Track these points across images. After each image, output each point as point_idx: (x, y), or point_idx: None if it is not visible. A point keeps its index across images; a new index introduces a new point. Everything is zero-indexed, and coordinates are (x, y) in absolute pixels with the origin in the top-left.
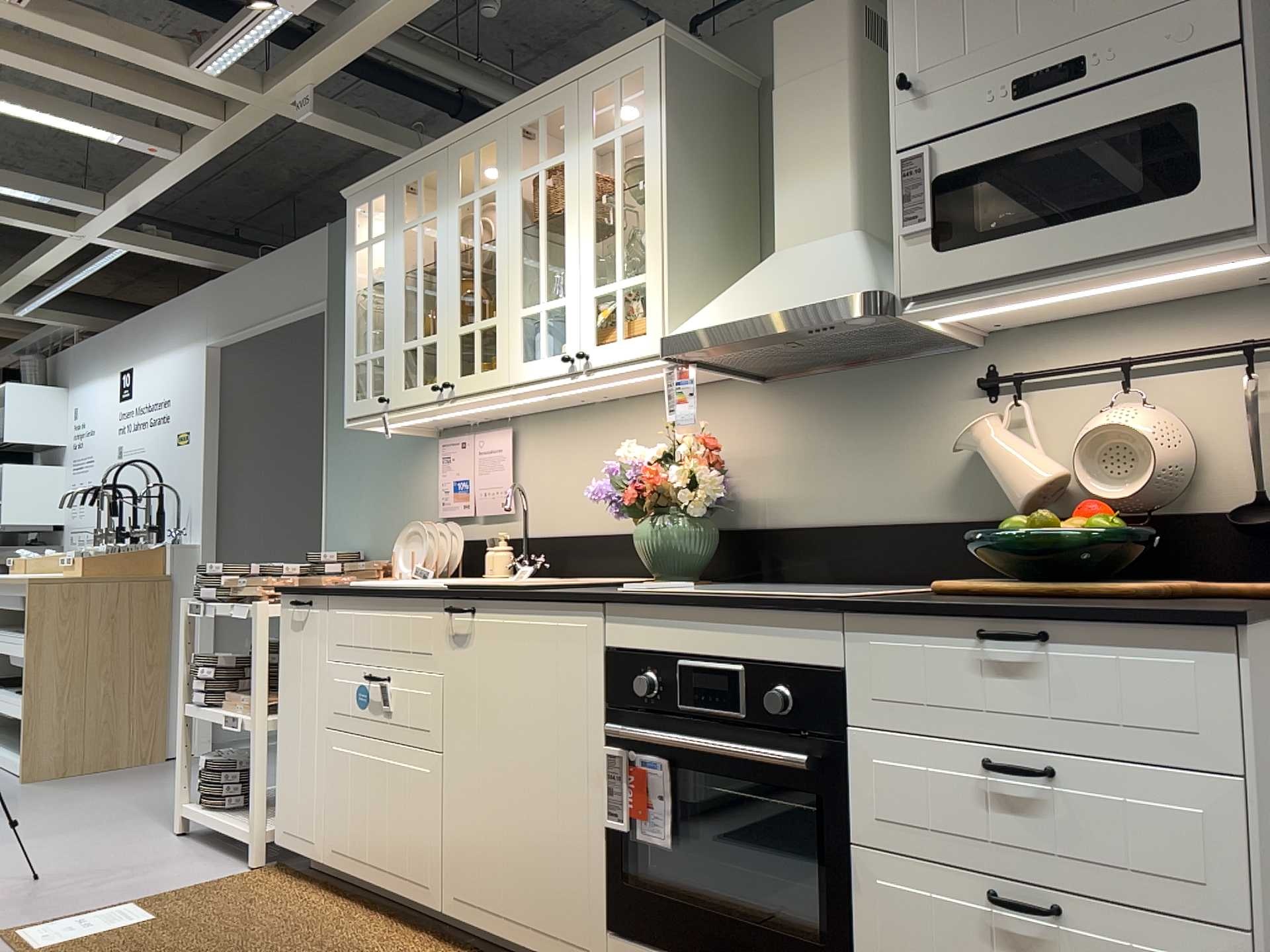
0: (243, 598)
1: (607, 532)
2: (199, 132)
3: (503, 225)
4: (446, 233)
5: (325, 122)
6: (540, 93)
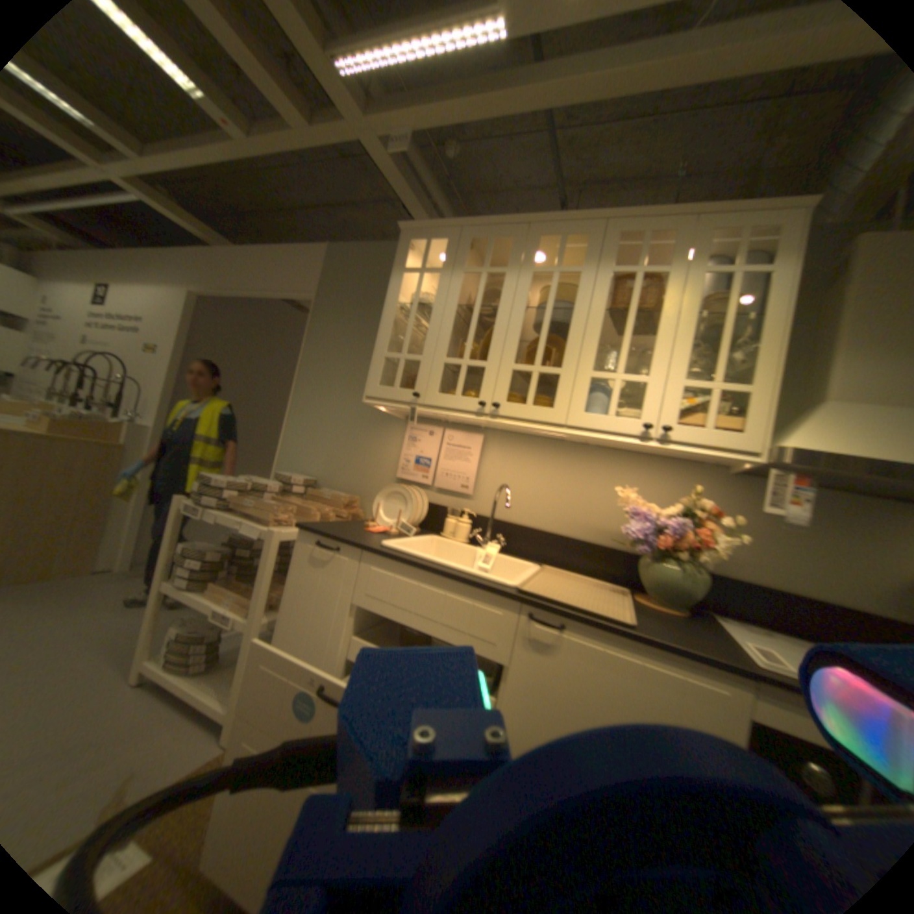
0: (246, 515)
1: (561, 534)
2: (272, 124)
3: (586, 301)
4: (516, 288)
5: (392, 164)
6: (654, 211)
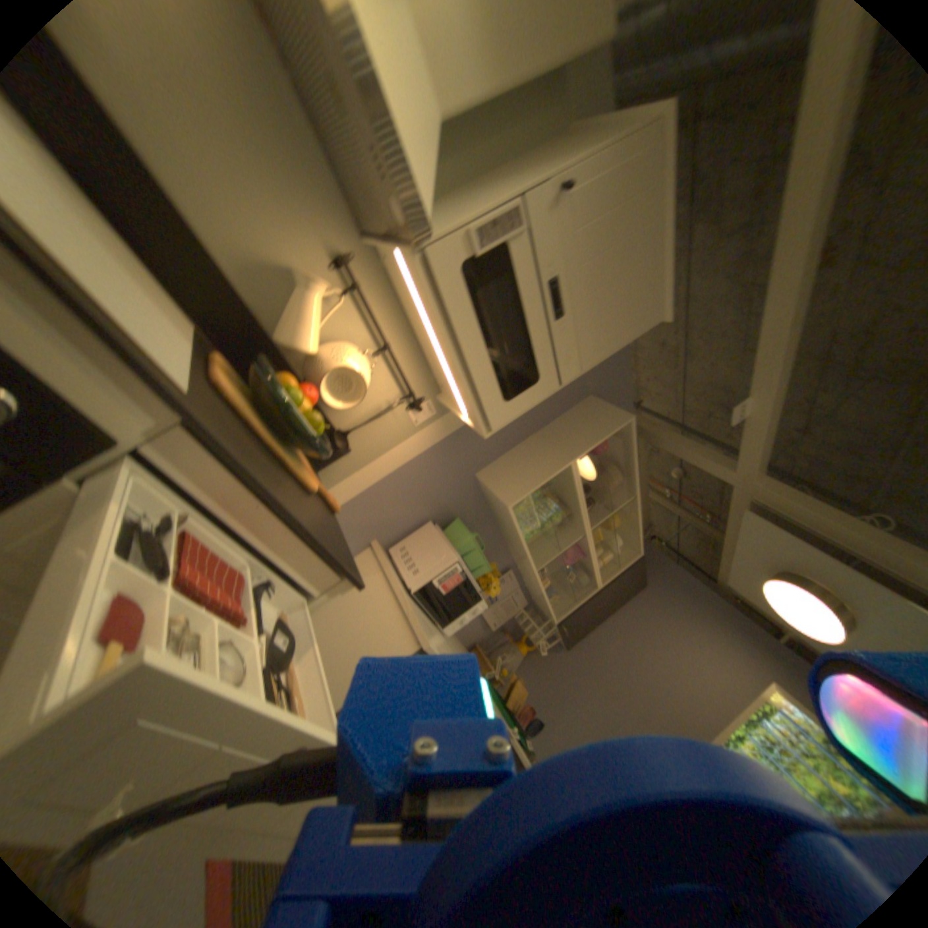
0: None
1: None
2: None
3: None
4: None
5: None
6: None
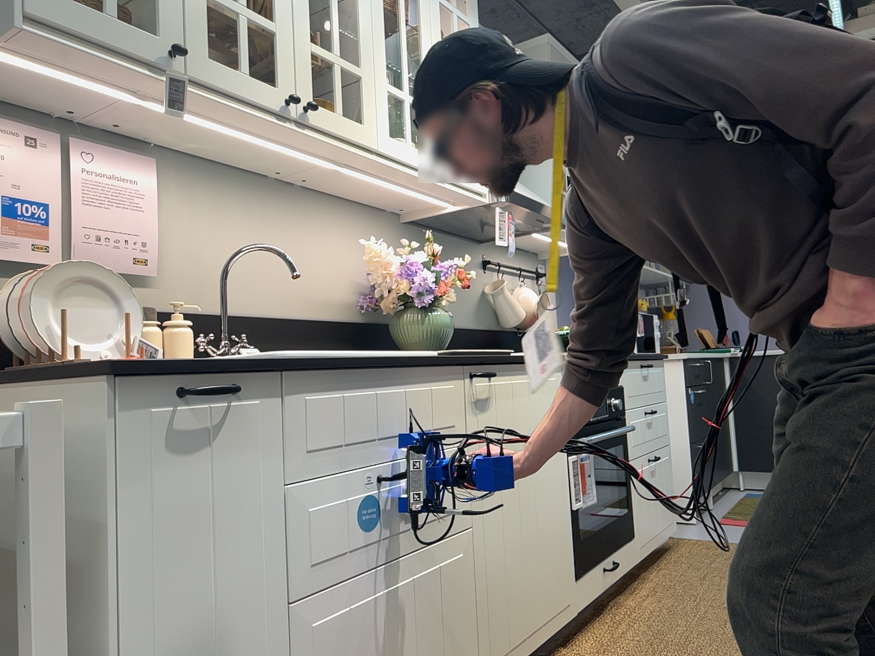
0: None
1: (289, 316)
2: None
3: None
4: None
5: None
6: None
